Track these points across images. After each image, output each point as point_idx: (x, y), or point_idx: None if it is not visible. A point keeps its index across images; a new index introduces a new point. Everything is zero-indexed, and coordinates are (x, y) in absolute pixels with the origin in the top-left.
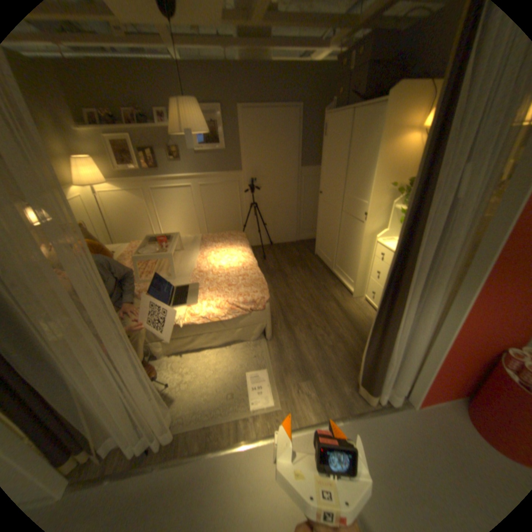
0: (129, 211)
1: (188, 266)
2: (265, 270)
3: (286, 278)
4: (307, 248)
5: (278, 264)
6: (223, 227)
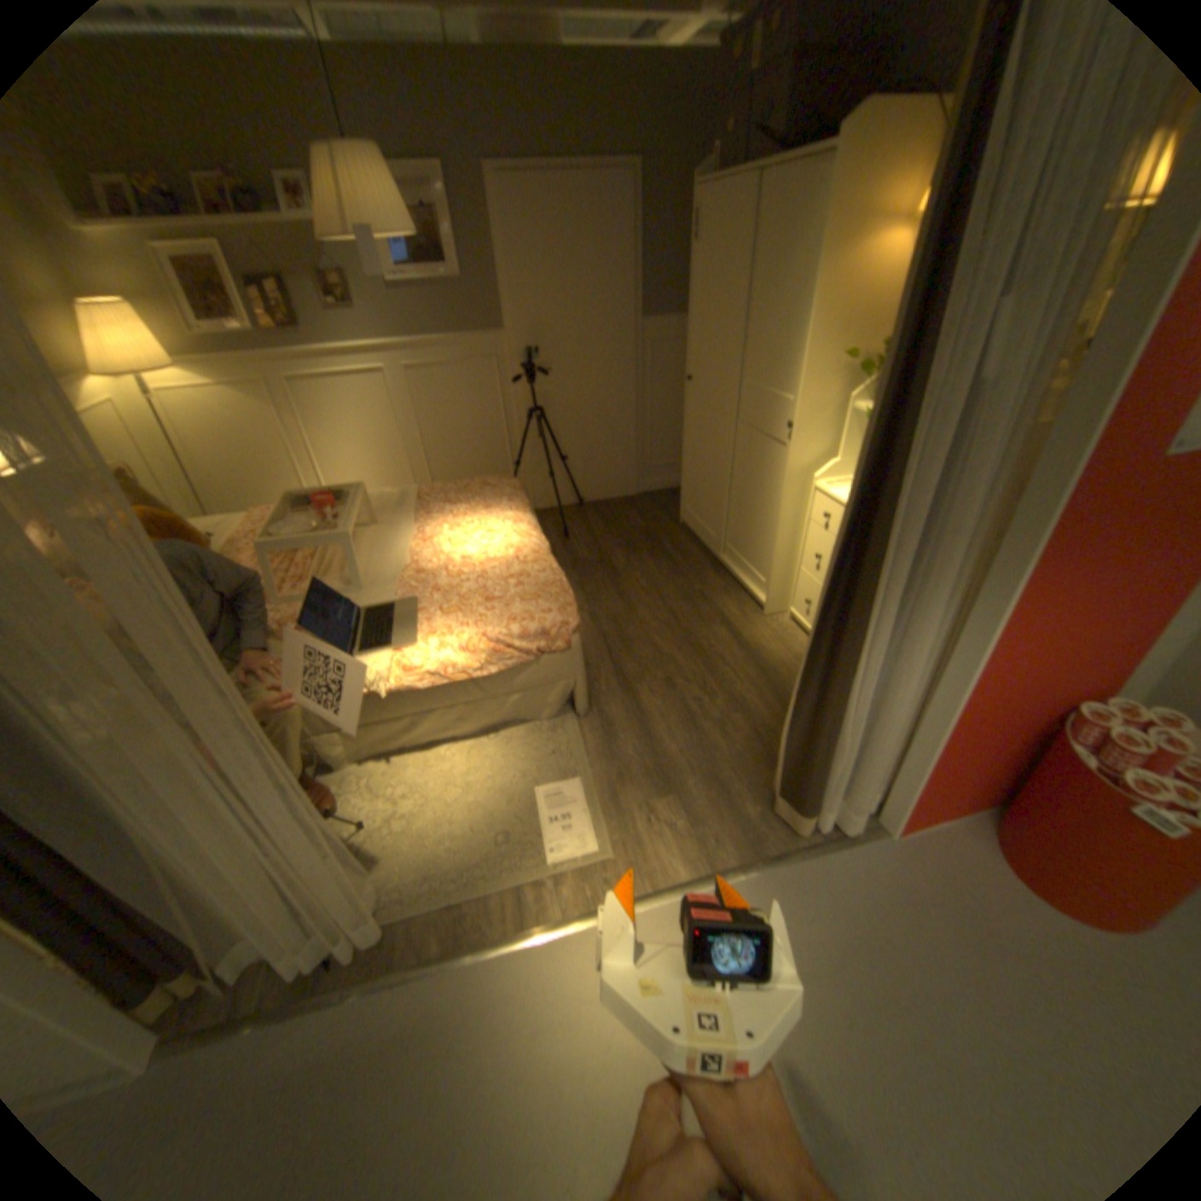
0: (238, 435)
1: (389, 561)
2: (569, 562)
3: (617, 578)
4: (663, 508)
5: (599, 547)
6: (469, 468)
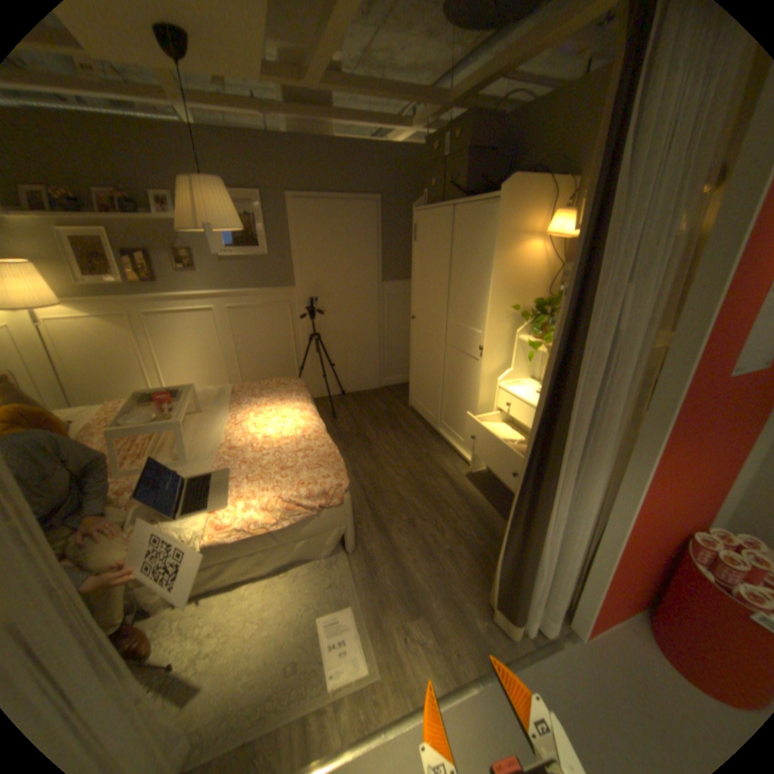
0: (102, 349)
1: (208, 439)
2: (336, 433)
3: (370, 445)
4: (397, 396)
5: (356, 423)
6: (267, 371)
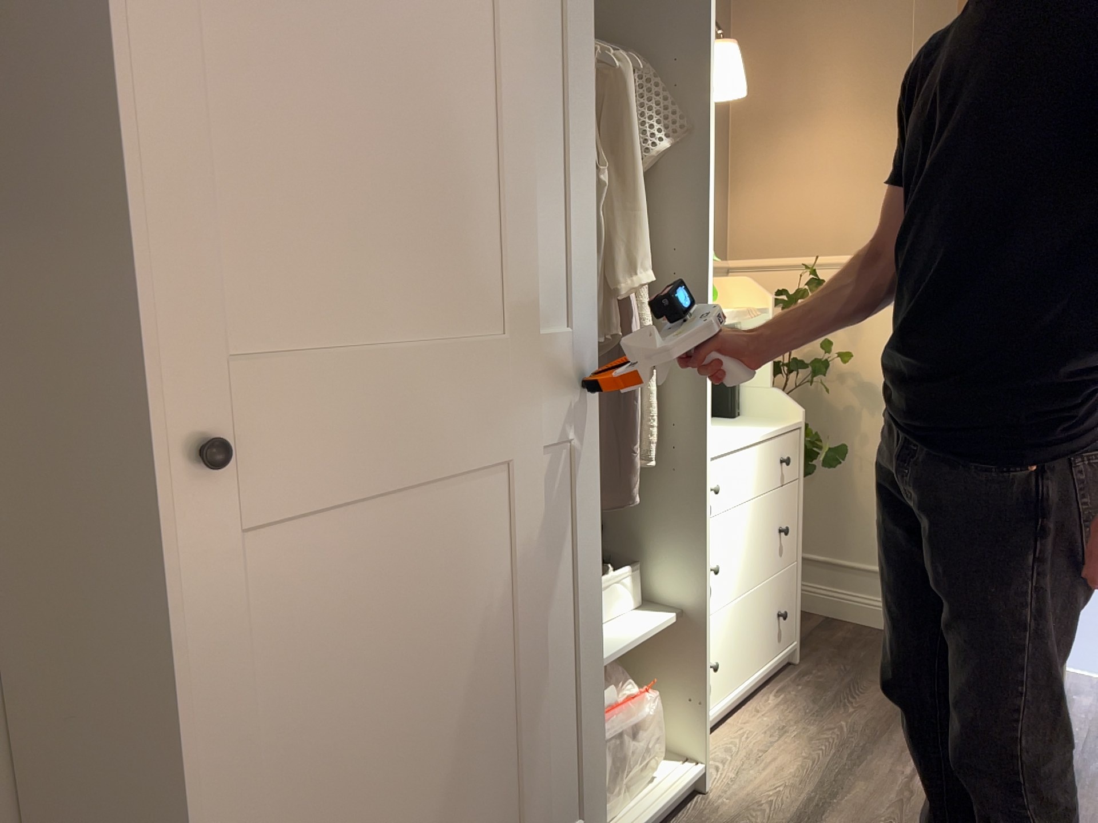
0: None
1: None
2: None
3: None
4: None
5: None
6: None
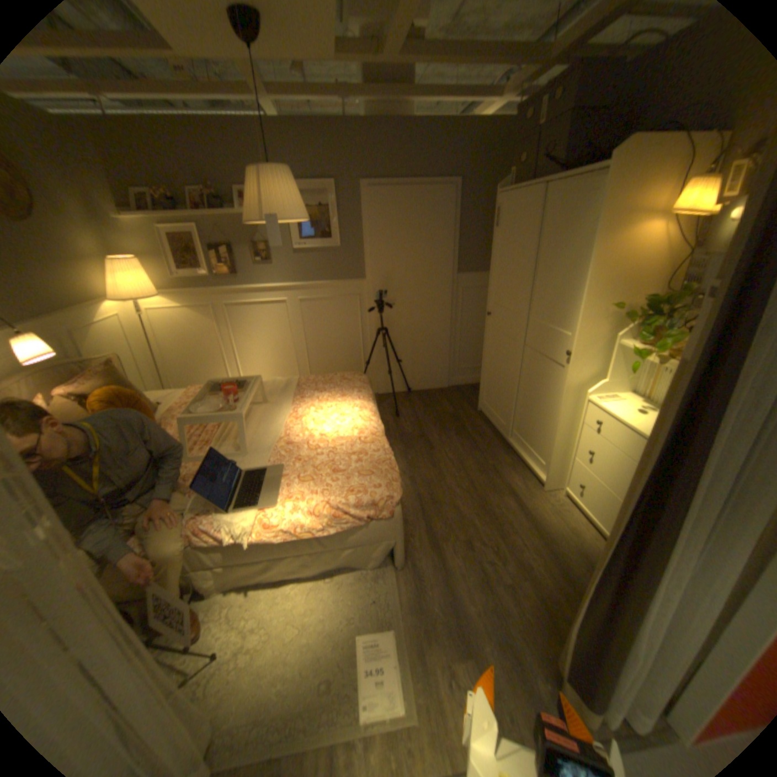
0: (190, 337)
1: (269, 432)
2: (397, 434)
3: (431, 450)
4: (466, 398)
5: (419, 424)
6: (334, 364)
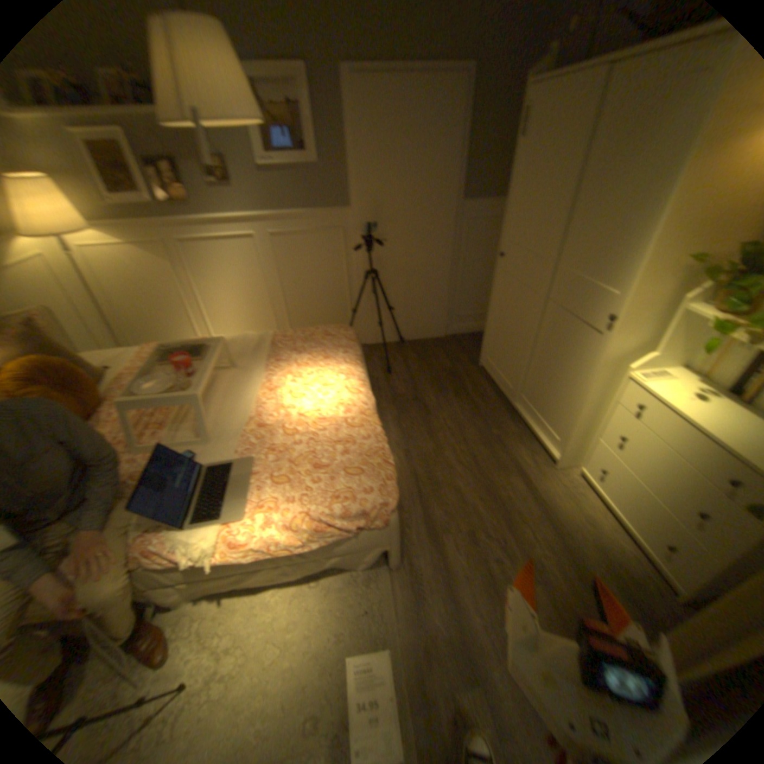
0: (144, 282)
1: (238, 410)
2: (390, 395)
3: (429, 416)
4: (466, 350)
5: (414, 384)
6: (318, 312)
